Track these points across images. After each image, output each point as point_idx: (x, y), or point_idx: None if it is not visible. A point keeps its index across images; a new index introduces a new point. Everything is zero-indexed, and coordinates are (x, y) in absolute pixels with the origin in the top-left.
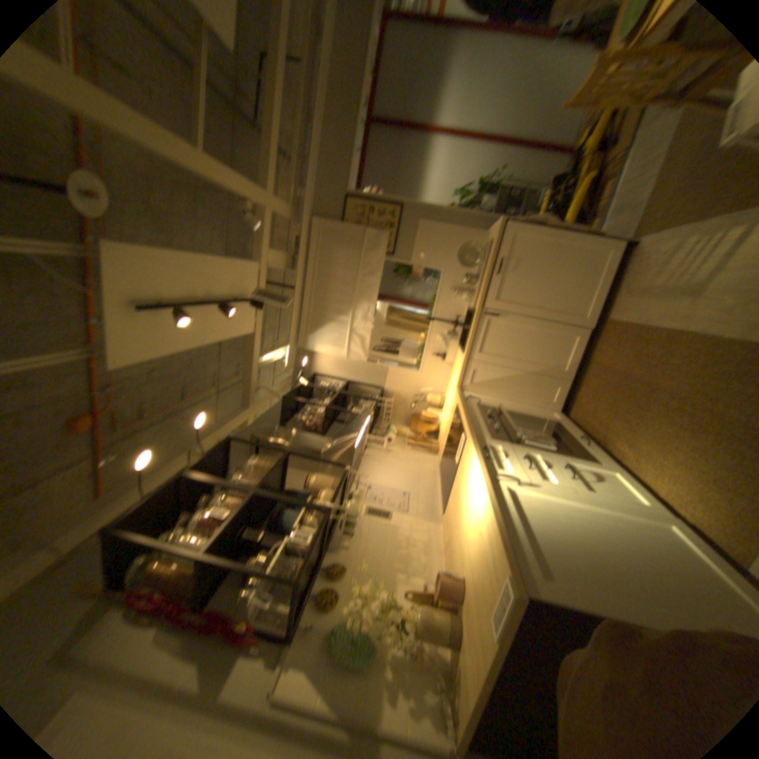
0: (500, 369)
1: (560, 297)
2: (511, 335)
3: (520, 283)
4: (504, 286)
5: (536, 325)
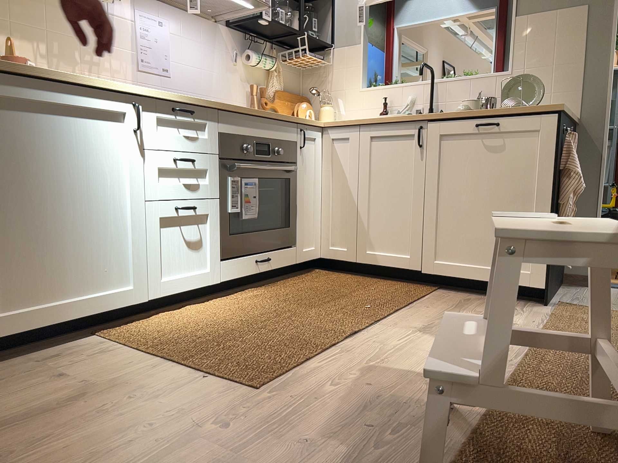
0: (352, 169)
1: (452, 217)
2: (395, 169)
3: (463, 159)
4: (456, 139)
5: (412, 197)
